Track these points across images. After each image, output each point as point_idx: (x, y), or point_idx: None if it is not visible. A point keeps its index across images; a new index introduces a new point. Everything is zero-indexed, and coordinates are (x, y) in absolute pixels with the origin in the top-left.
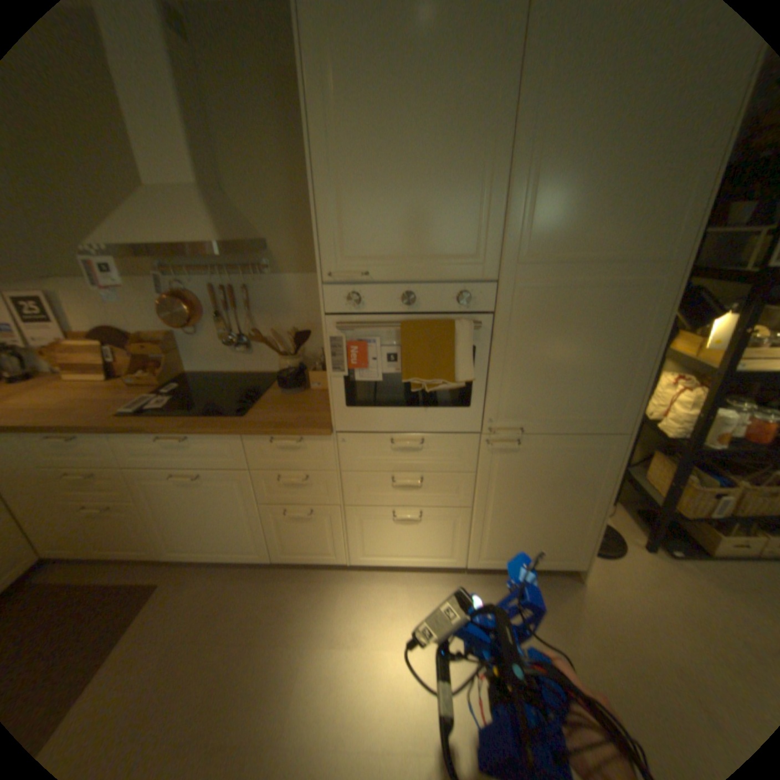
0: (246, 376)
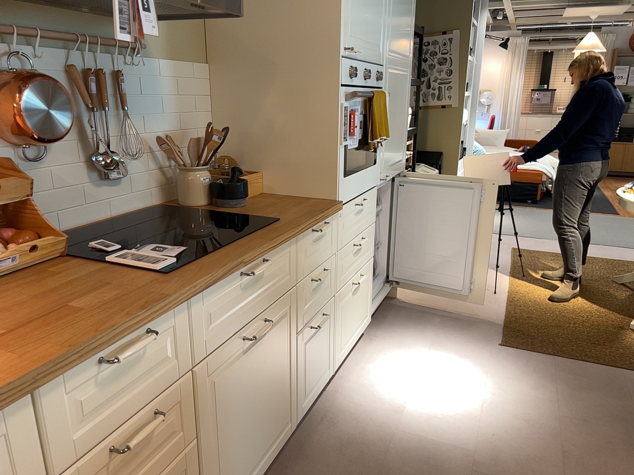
0: (128, 220)
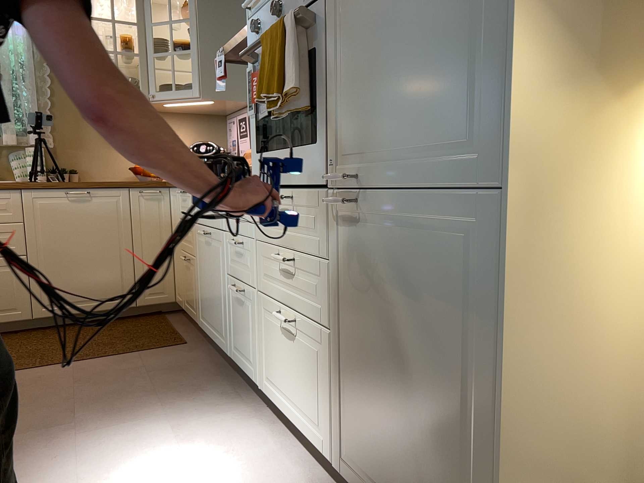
0: None
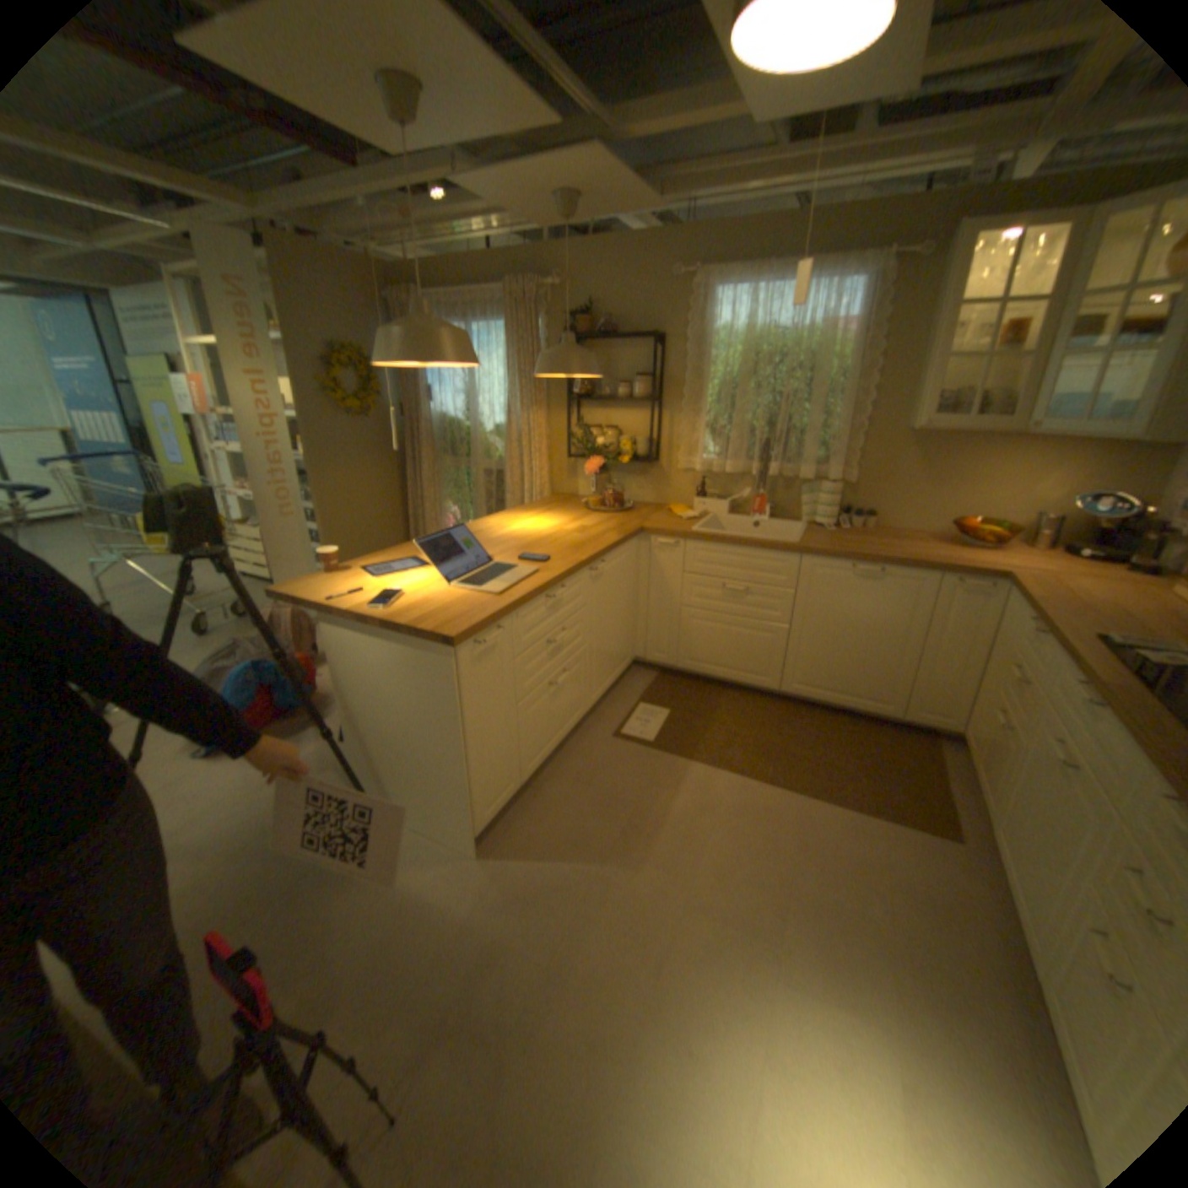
0: None
